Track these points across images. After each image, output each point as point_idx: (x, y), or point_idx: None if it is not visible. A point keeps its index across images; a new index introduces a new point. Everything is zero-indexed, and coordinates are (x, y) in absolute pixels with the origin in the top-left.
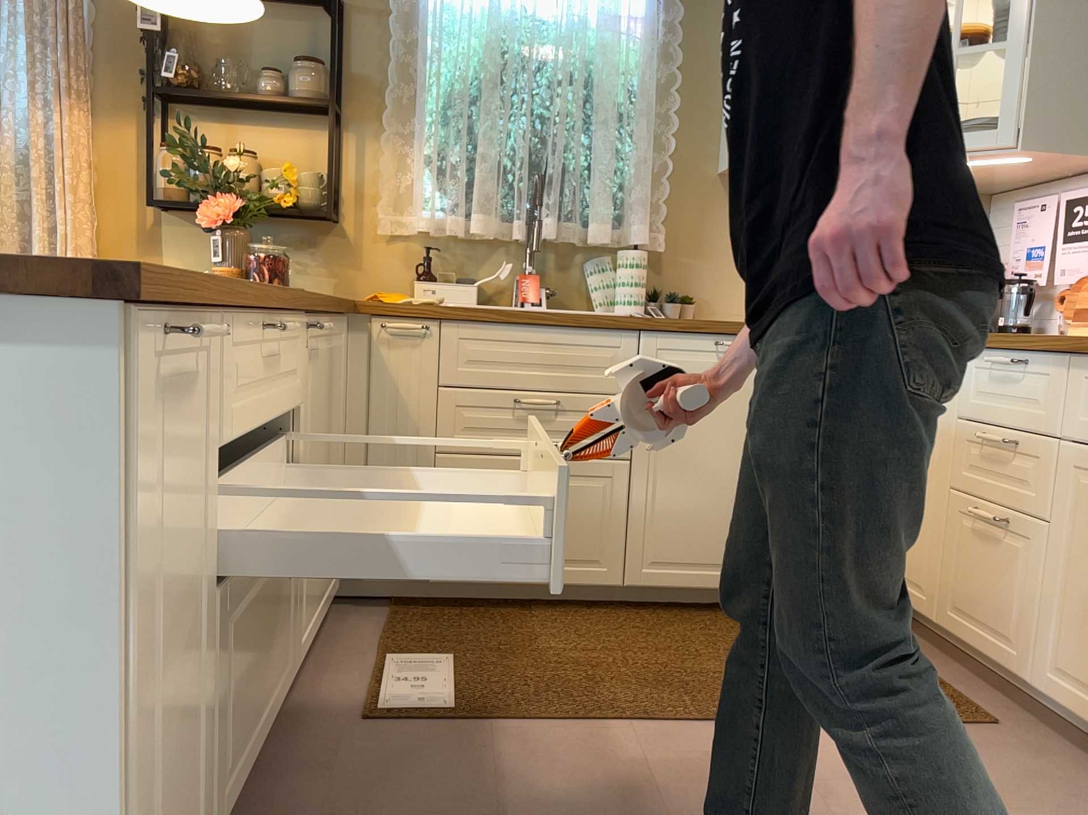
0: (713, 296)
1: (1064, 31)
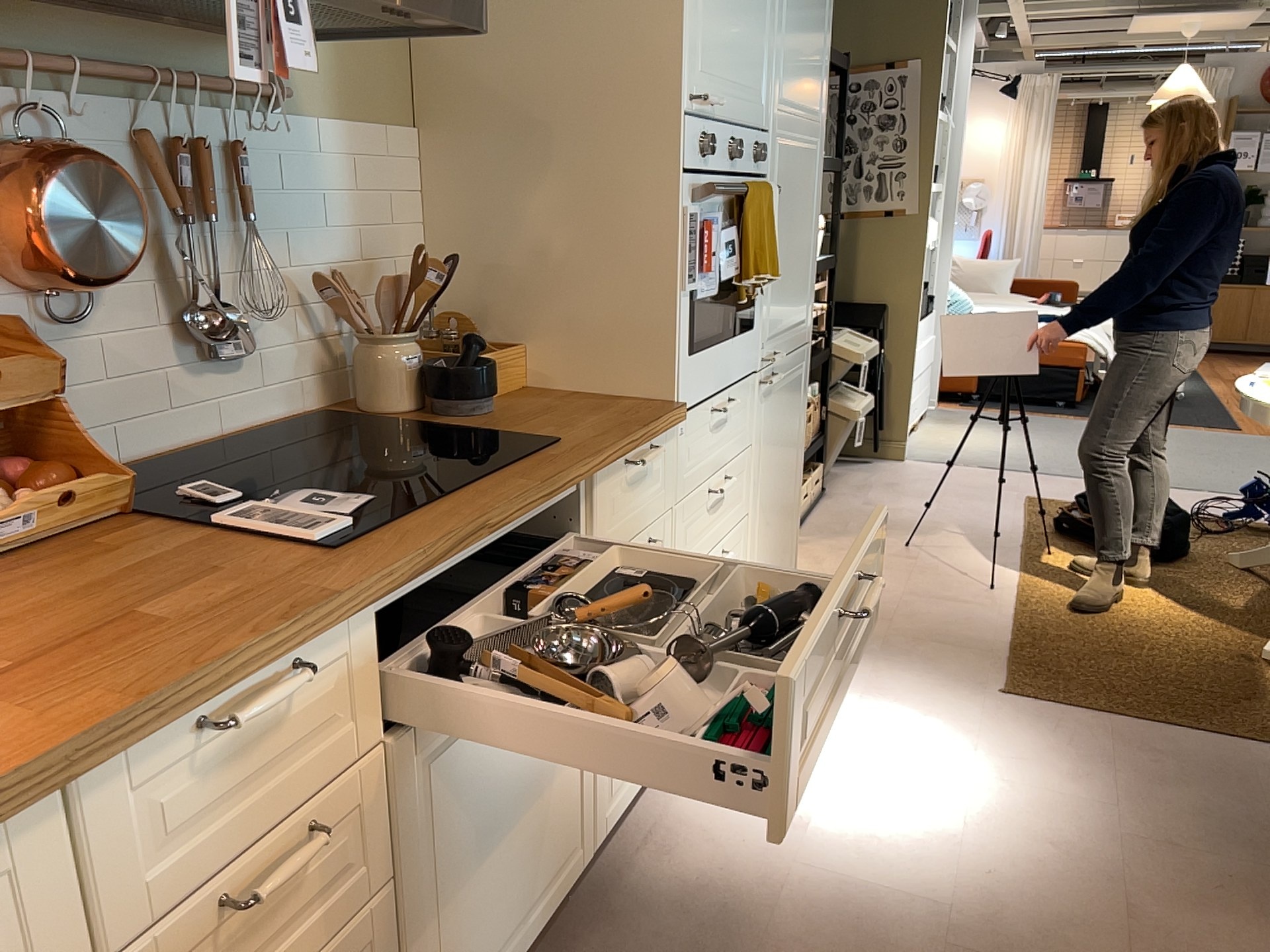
0: None
1: None
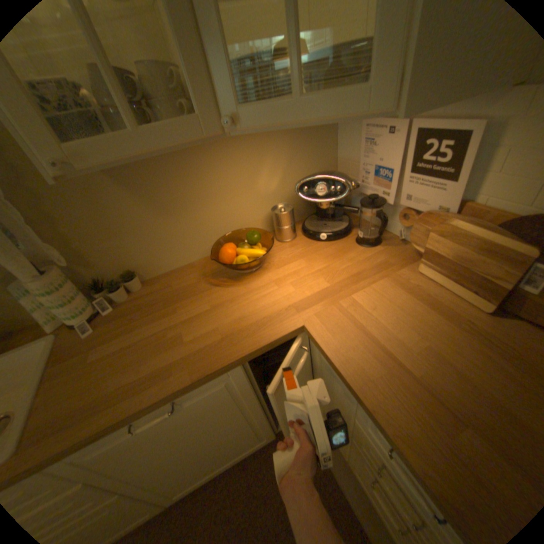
0: (148, 260)
1: None
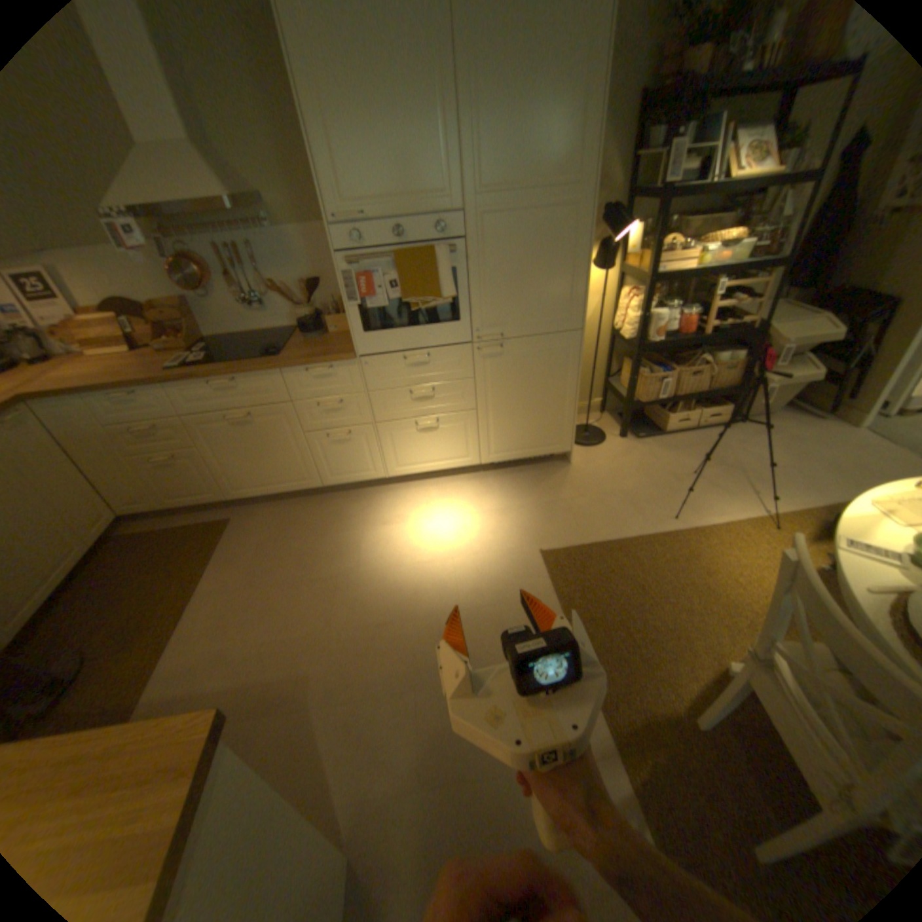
0: None
1: None
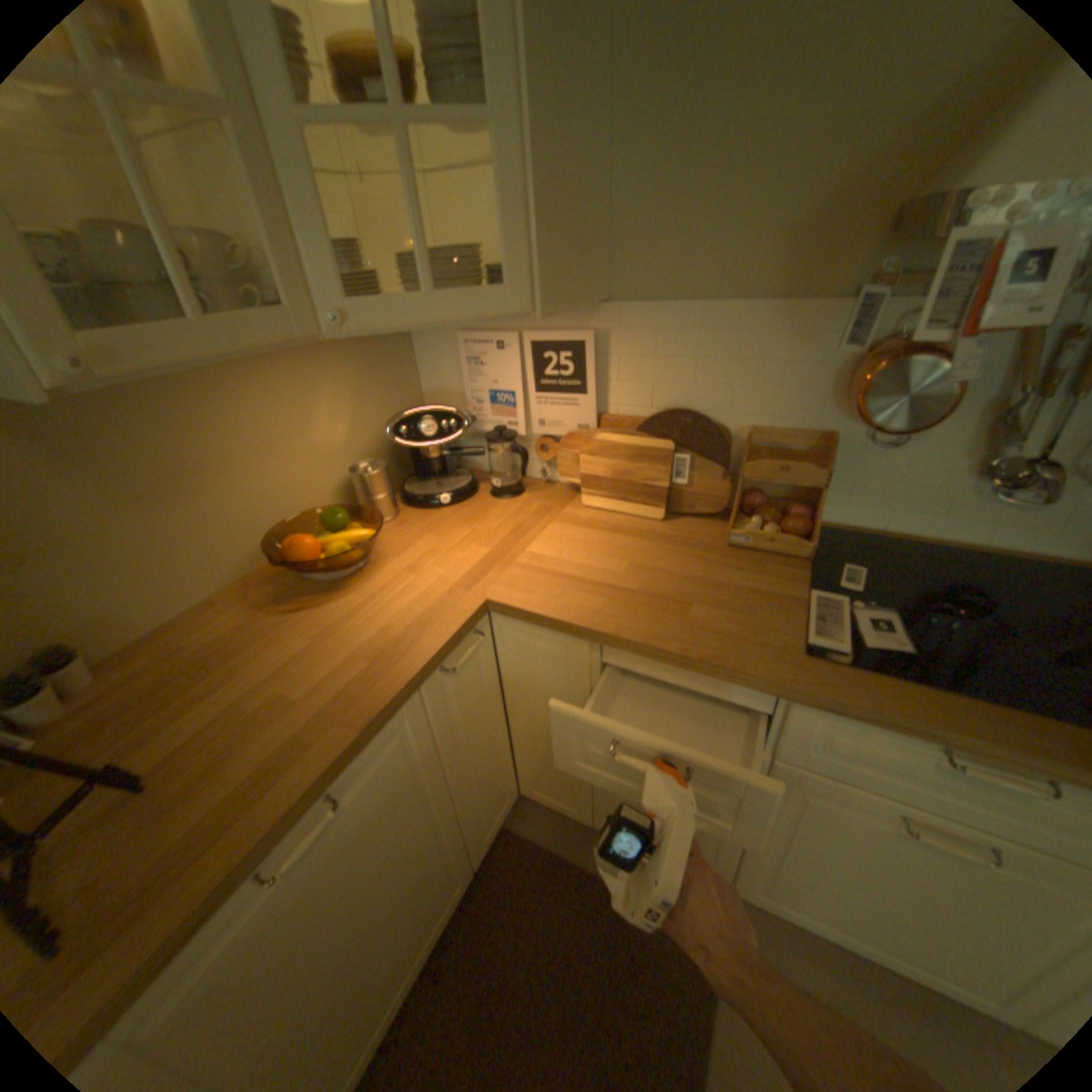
0: (104, 614)
1: (553, 99)
